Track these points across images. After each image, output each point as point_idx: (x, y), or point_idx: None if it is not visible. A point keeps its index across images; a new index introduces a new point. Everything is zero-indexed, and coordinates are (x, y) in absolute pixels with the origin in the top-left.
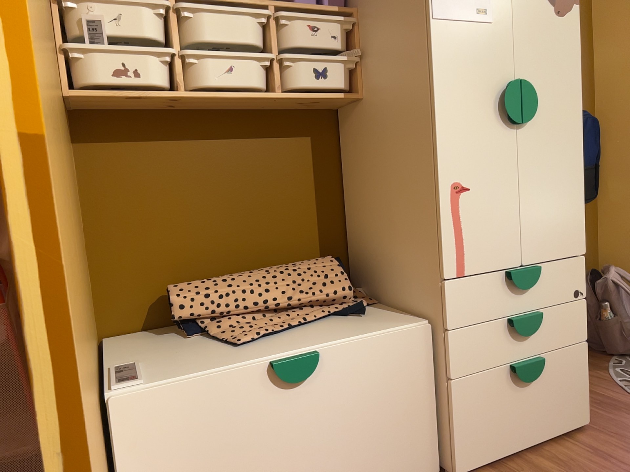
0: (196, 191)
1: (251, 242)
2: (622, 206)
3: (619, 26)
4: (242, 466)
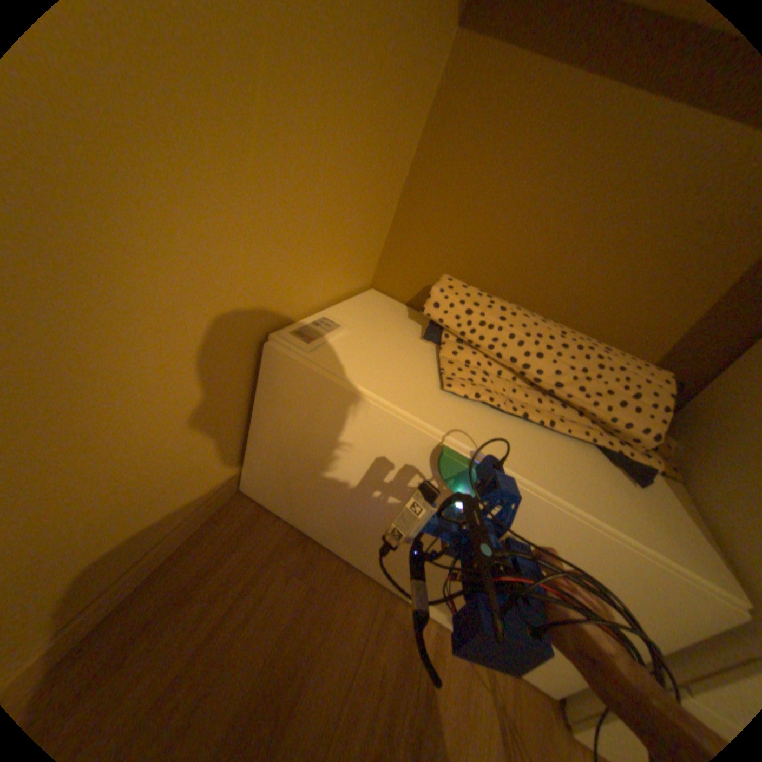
0: (563, 174)
1: (580, 285)
2: None
3: None
4: (358, 495)
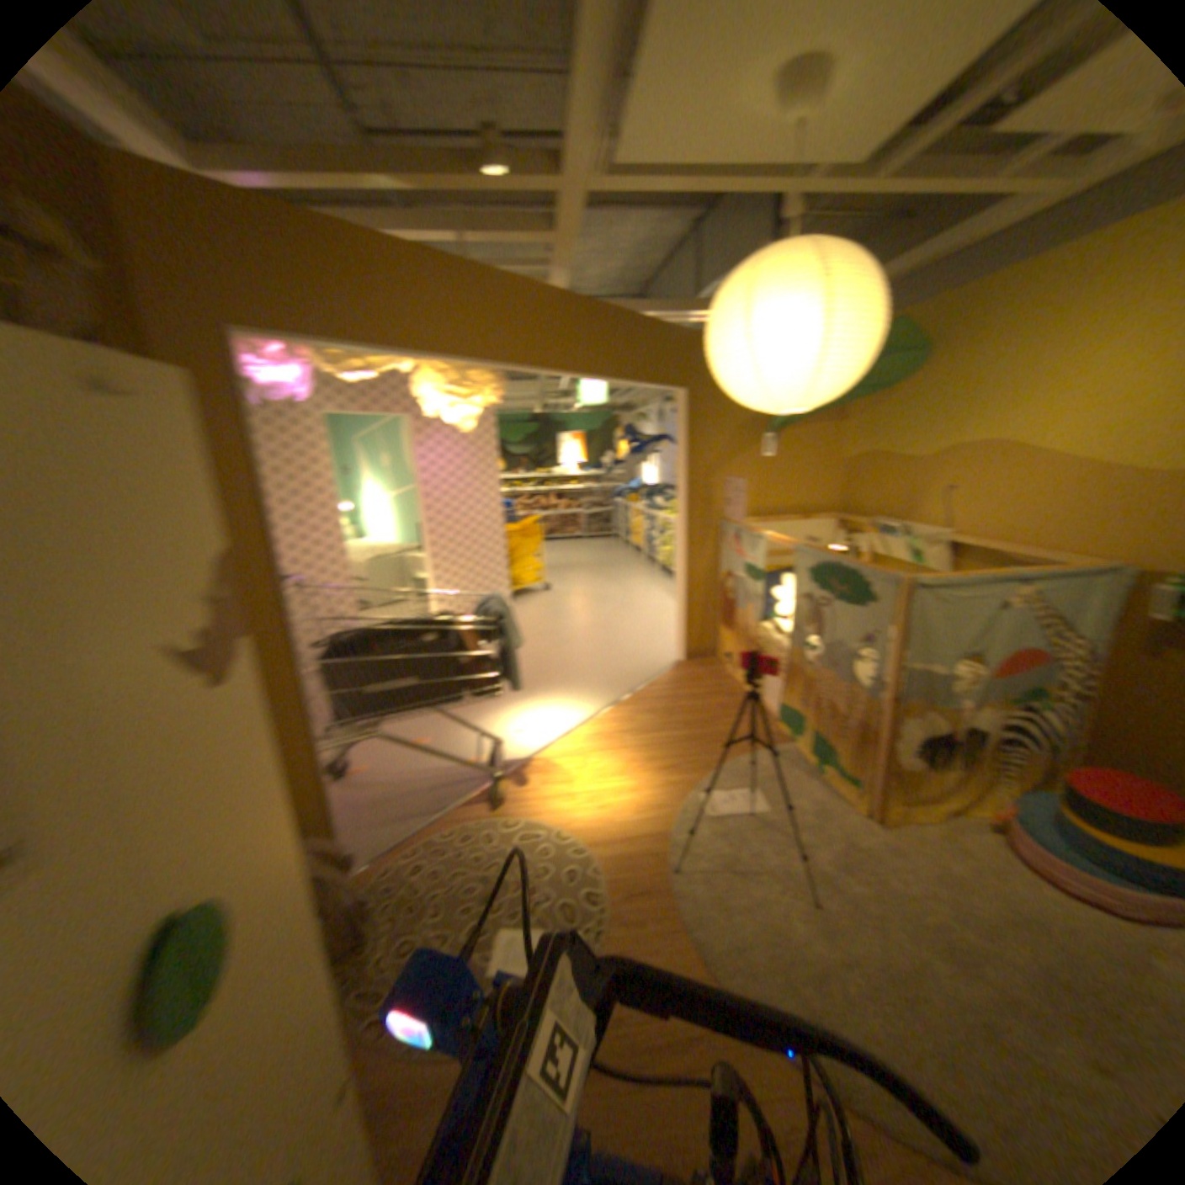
0: None
1: None
2: (293, 750)
3: (241, 504)
4: None
